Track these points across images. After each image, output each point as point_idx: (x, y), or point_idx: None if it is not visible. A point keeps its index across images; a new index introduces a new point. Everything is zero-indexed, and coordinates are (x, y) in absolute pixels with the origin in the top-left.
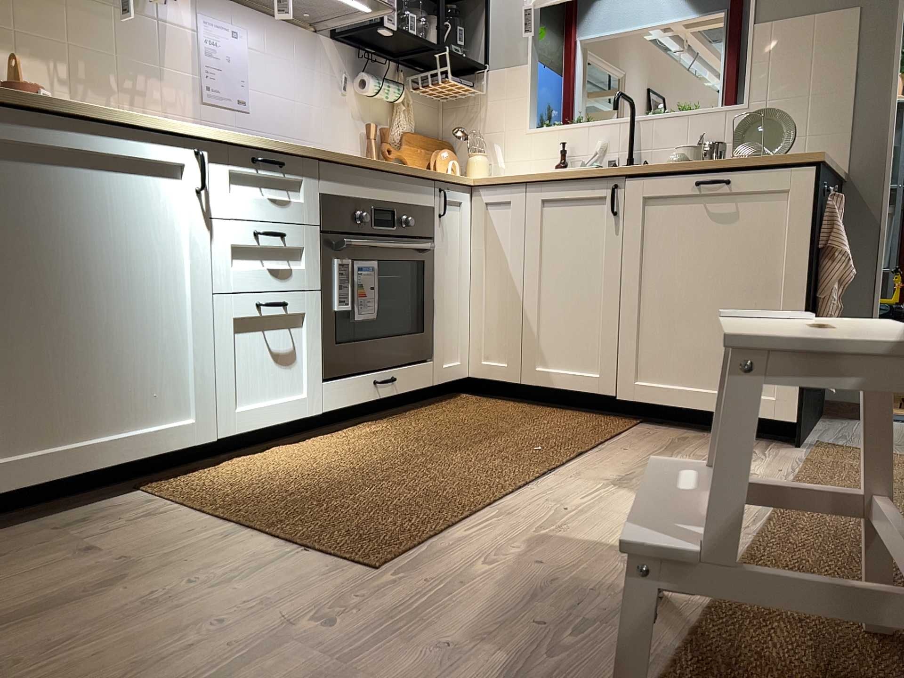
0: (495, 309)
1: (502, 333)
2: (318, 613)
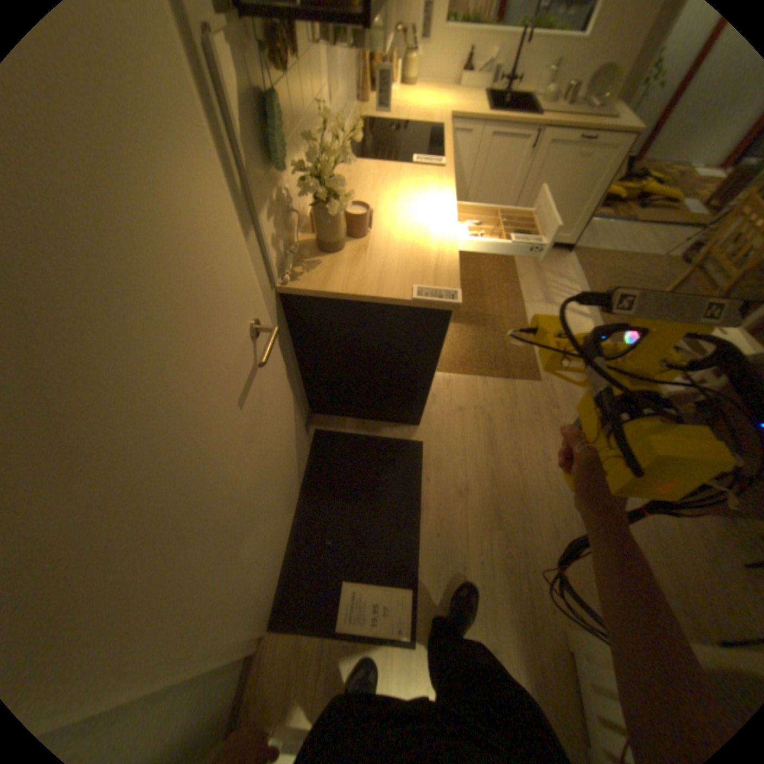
0: None
1: None
2: (551, 405)
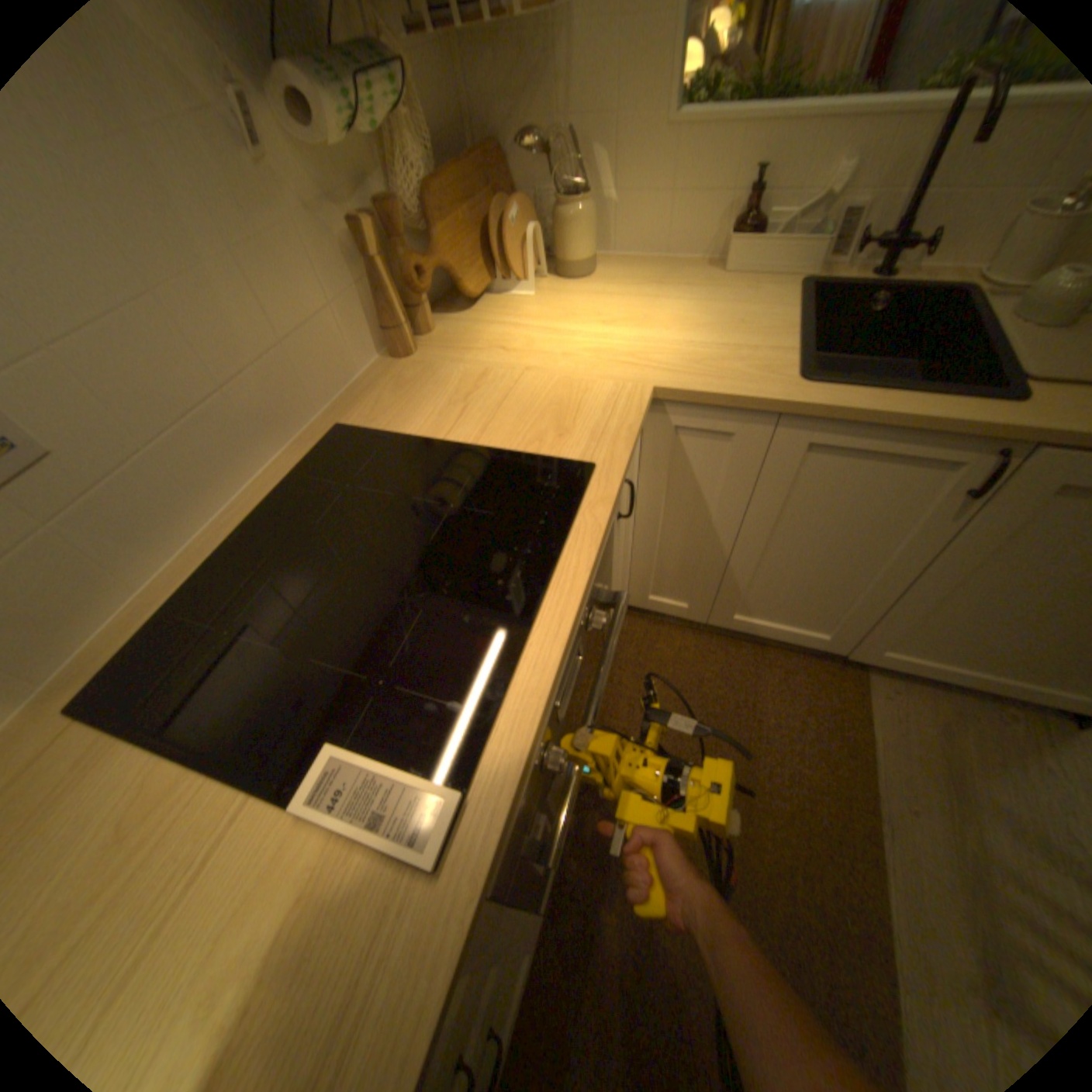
0: (672, 555)
1: (681, 578)
2: None
